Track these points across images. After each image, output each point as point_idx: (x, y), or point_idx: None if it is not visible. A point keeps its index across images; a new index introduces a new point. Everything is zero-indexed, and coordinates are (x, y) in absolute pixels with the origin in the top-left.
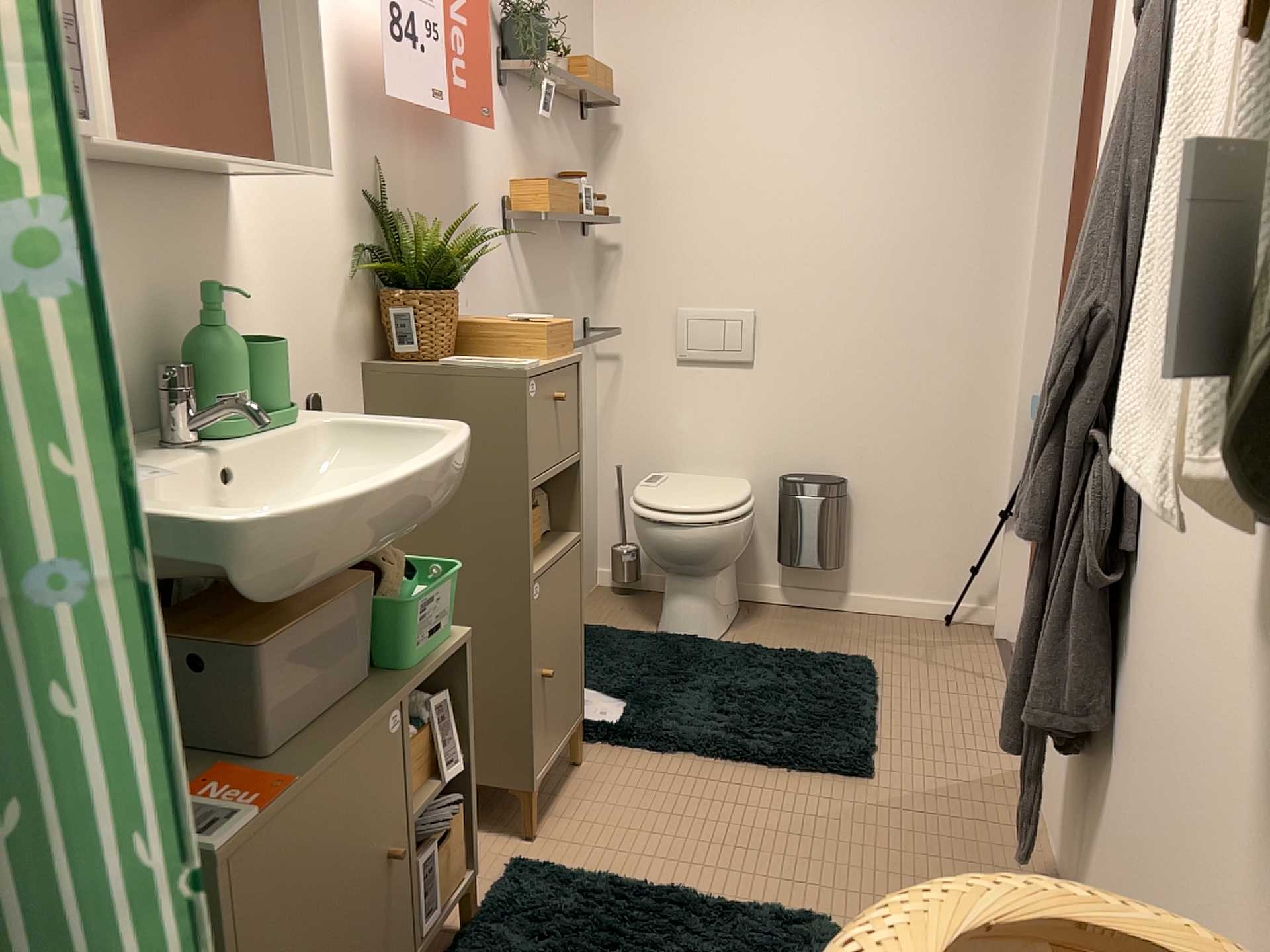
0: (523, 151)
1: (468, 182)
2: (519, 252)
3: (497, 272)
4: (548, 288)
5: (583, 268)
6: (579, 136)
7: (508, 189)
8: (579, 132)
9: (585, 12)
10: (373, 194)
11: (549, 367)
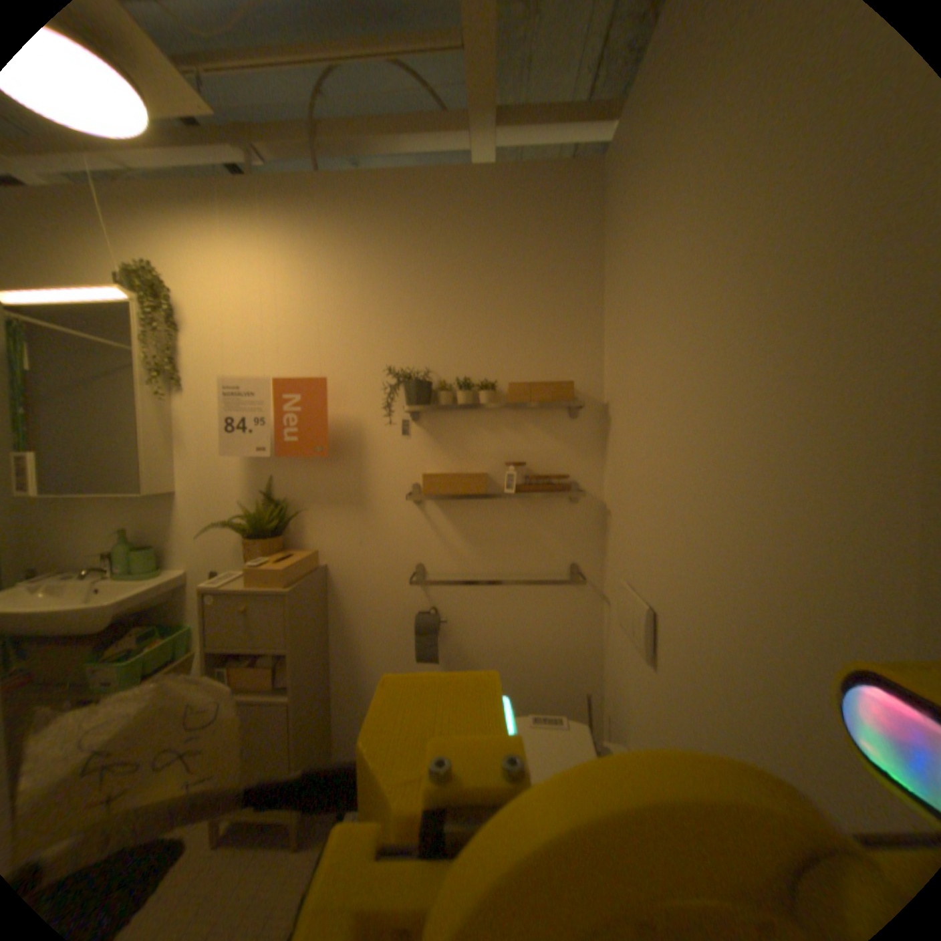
0: (446, 450)
1: (364, 476)
2: (436, 512)
3: (400, 525)
4: (488, 536)
5: (570, 524)
6: (563, 425)
7: (420, 475)
8: (563, 422)
9: (583, 331)
10: (265, 489)
11: (229, 591)
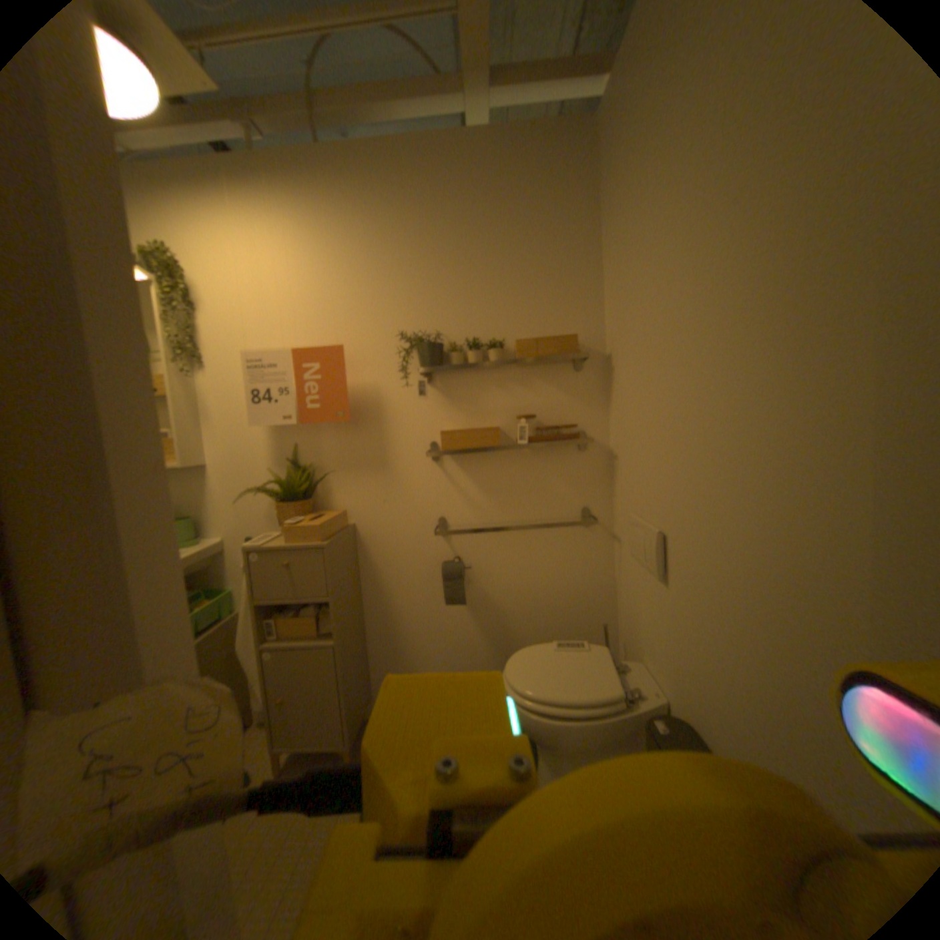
0: (461, 409)
1: (384, 438)
2: (454, 468)
3: (421, 482)
4: (505, 488)
5: (580, 471)
6: (569, 378)
7: (437, 434)
8: (569, 375)
9: (584, 286)
10: (291, 457)
11: (272, 548)
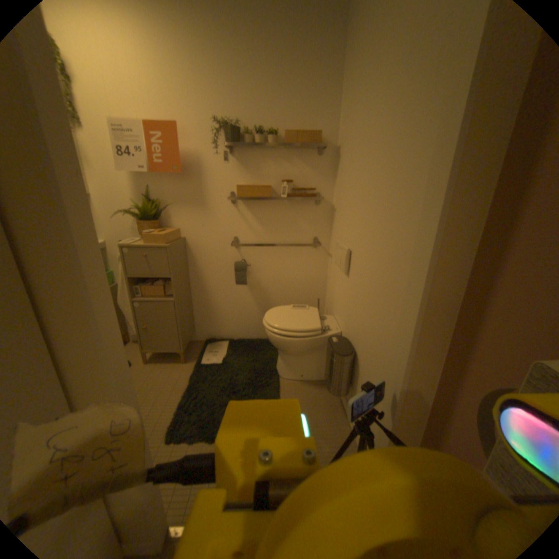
0: (250, 172)
1: (203, 186)
2: (244, 208)
3: (225, 215)
4: (272, 222)
5: (315, 216)
6: (315, 158)
7: (235, 187)
8: (315, 157)
9: (330, 98)
10: (145, 193)
11: (137, 245)
